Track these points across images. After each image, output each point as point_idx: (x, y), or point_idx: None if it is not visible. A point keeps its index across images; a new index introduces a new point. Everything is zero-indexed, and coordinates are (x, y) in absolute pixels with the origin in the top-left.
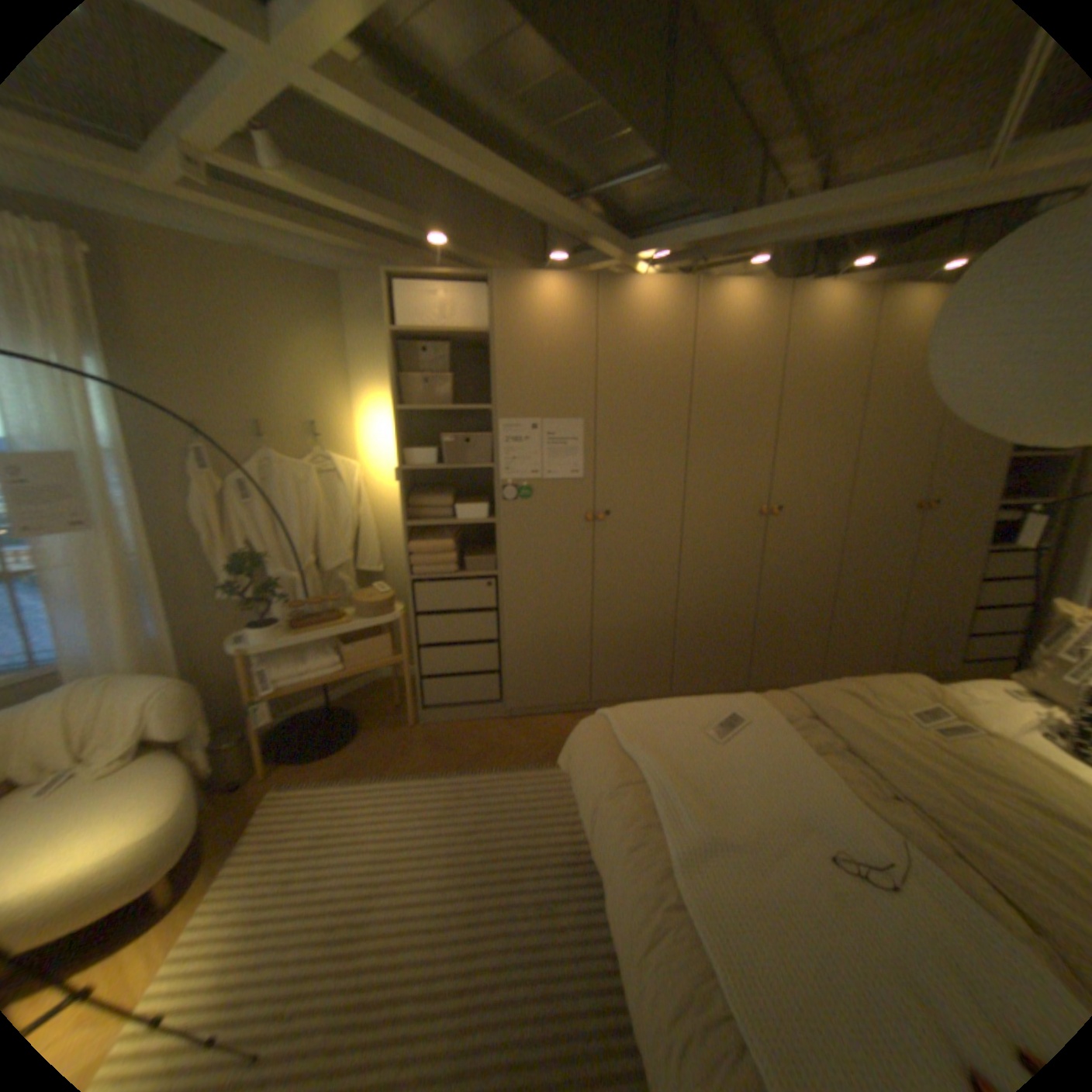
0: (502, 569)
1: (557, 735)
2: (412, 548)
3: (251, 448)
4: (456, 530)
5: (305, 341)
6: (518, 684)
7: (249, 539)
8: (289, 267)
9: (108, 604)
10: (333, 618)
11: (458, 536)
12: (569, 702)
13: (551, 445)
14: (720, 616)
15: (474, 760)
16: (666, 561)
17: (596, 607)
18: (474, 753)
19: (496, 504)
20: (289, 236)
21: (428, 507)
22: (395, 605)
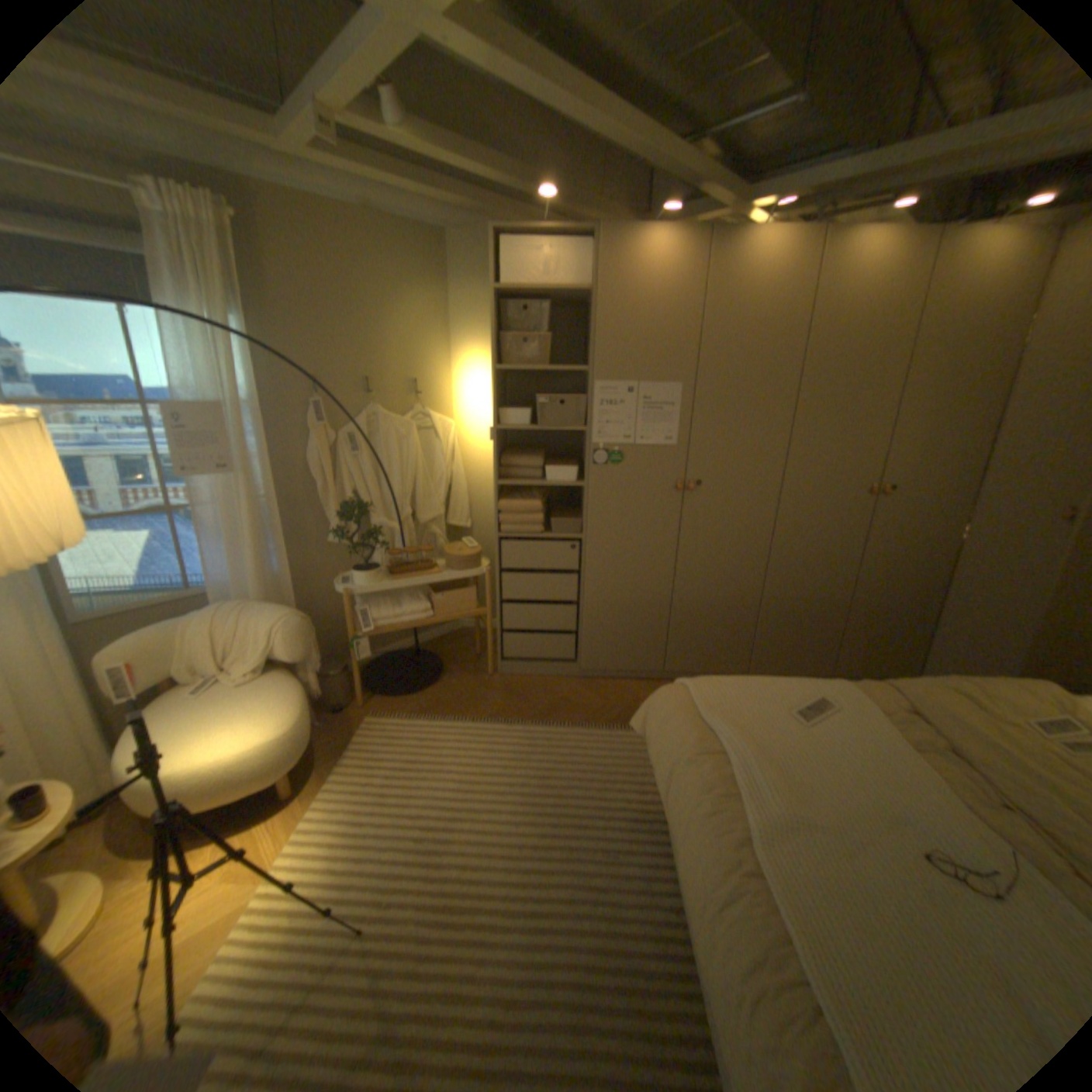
0: (585, 533)
1: (627, 700)
2: (500, 507)
3: (358, 404)
4: (542, 492)
5: (409, 300)
6: (593, 647)
7: (354, 490)
8: (398, 226)
9: (241, 540)
10: (425, 569)
11: (544, 498)
12: (642, 669)
13: (645, 410)
14: (810, 598)
15: (547, 713)
16: (757, 537)
17: (677, 578)
18: (547, 707)
19: (584, 468)
20: (399, 194)
21: (517, 468)
22: (481, 560)
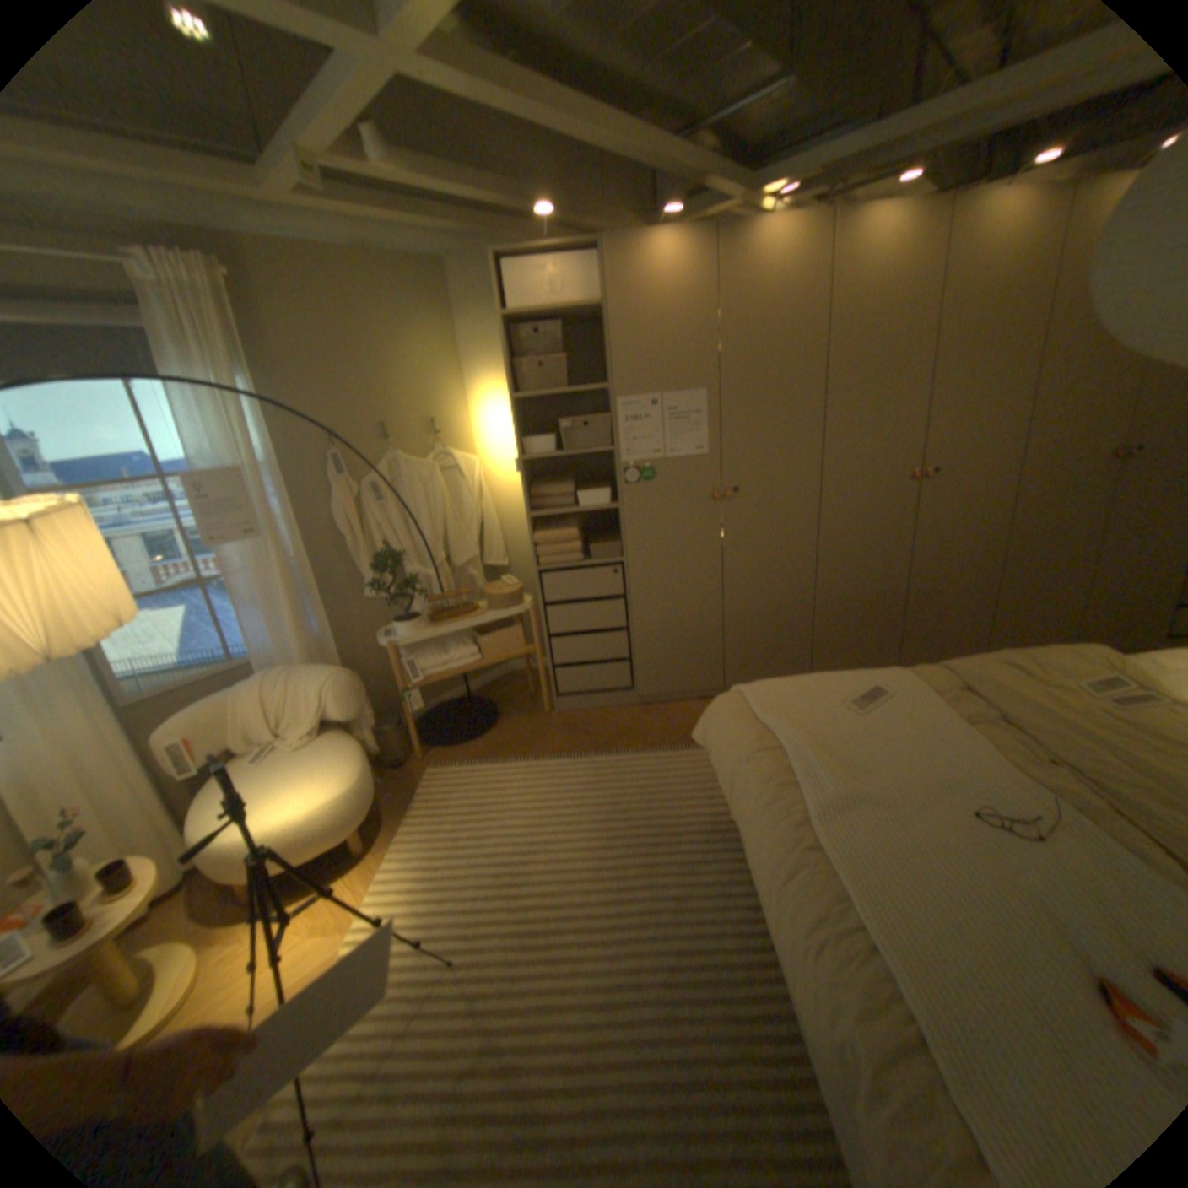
0: (627, 555)
1: (690, 720)
2: (536, 539)
3: (377, 451)
4: (578, 519)
5: (416, 336)
6: (648, 672)
7: (384, 540)
8: (394, 259)
9: (277, 604)
10: (467, 611)
11: (580, 524)
12: (702, 688)
13: (672, 421)
14: (865, 594)
15: (609, 743)
16: (802, 538)
17: (726, 590)
18: (609, 737)
19: (617, 489)
20: (391, 225)
21: (549, 496)
22: (523, 596)
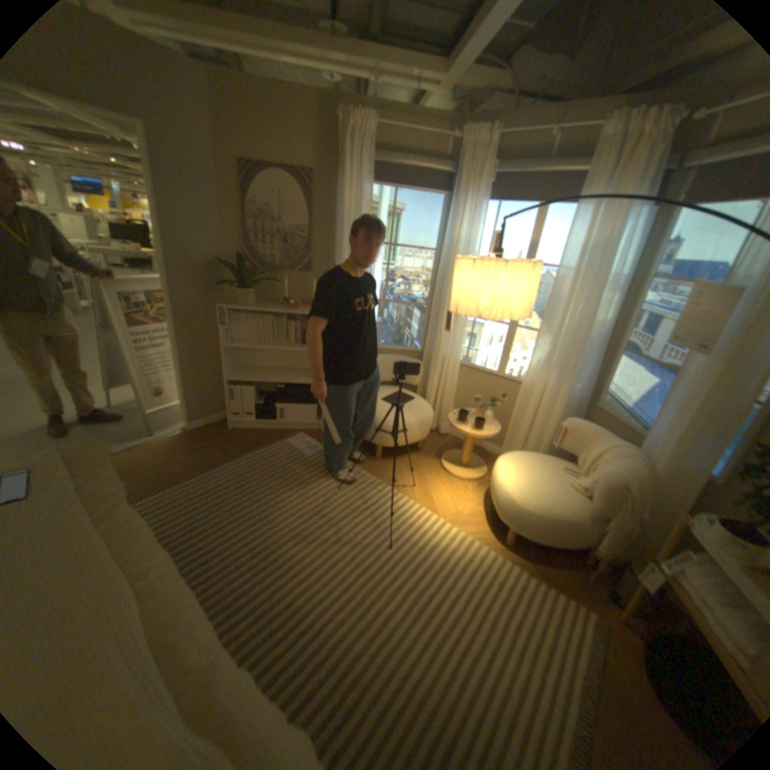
0: None
1: None
2: None
3: None
4: None
5: None
6: None
7: None
8: None
9: (689, 418)
10: None
11: None
12: None
13: None
14: None
15: None
16: None
17: None
18: None
19: None
20: None
21: None
22: None
